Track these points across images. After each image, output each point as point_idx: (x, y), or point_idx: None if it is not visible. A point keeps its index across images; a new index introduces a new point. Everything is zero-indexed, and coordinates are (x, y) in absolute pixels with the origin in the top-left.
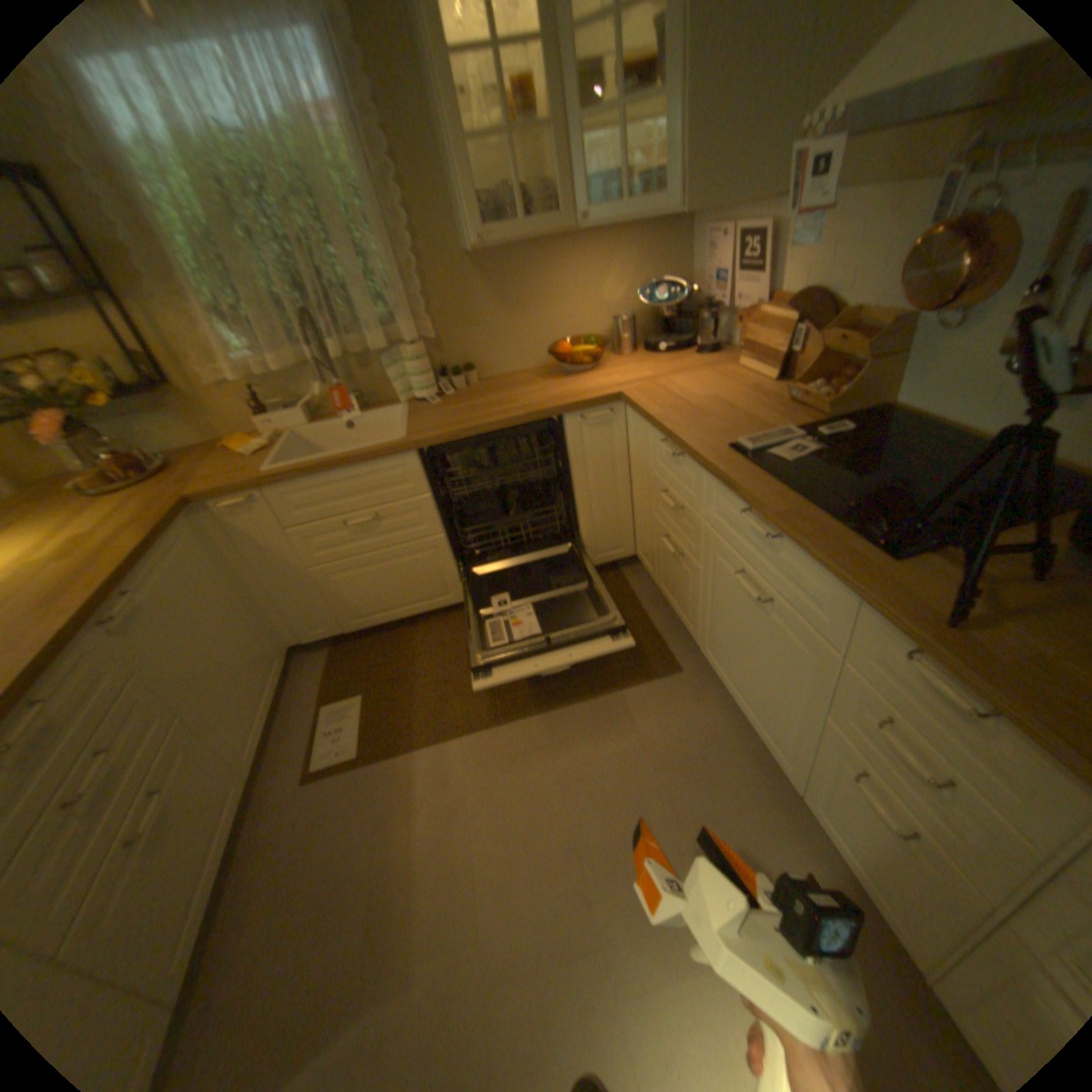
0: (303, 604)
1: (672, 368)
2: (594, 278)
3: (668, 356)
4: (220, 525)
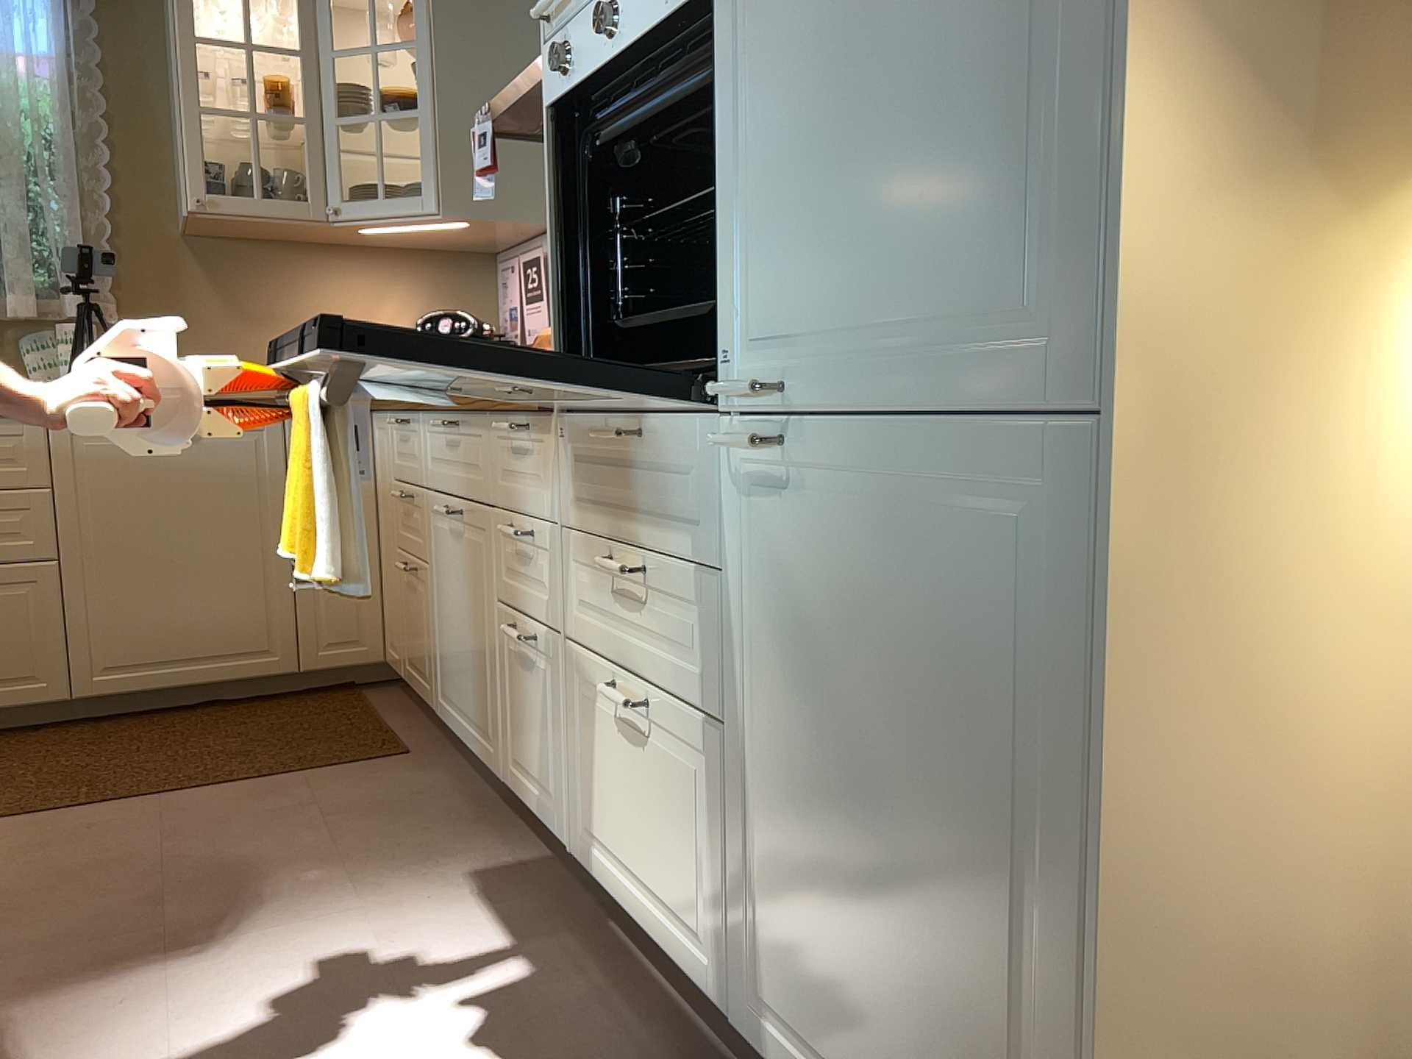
0: None
1: None
2: (362, 302)
3: None
4: None
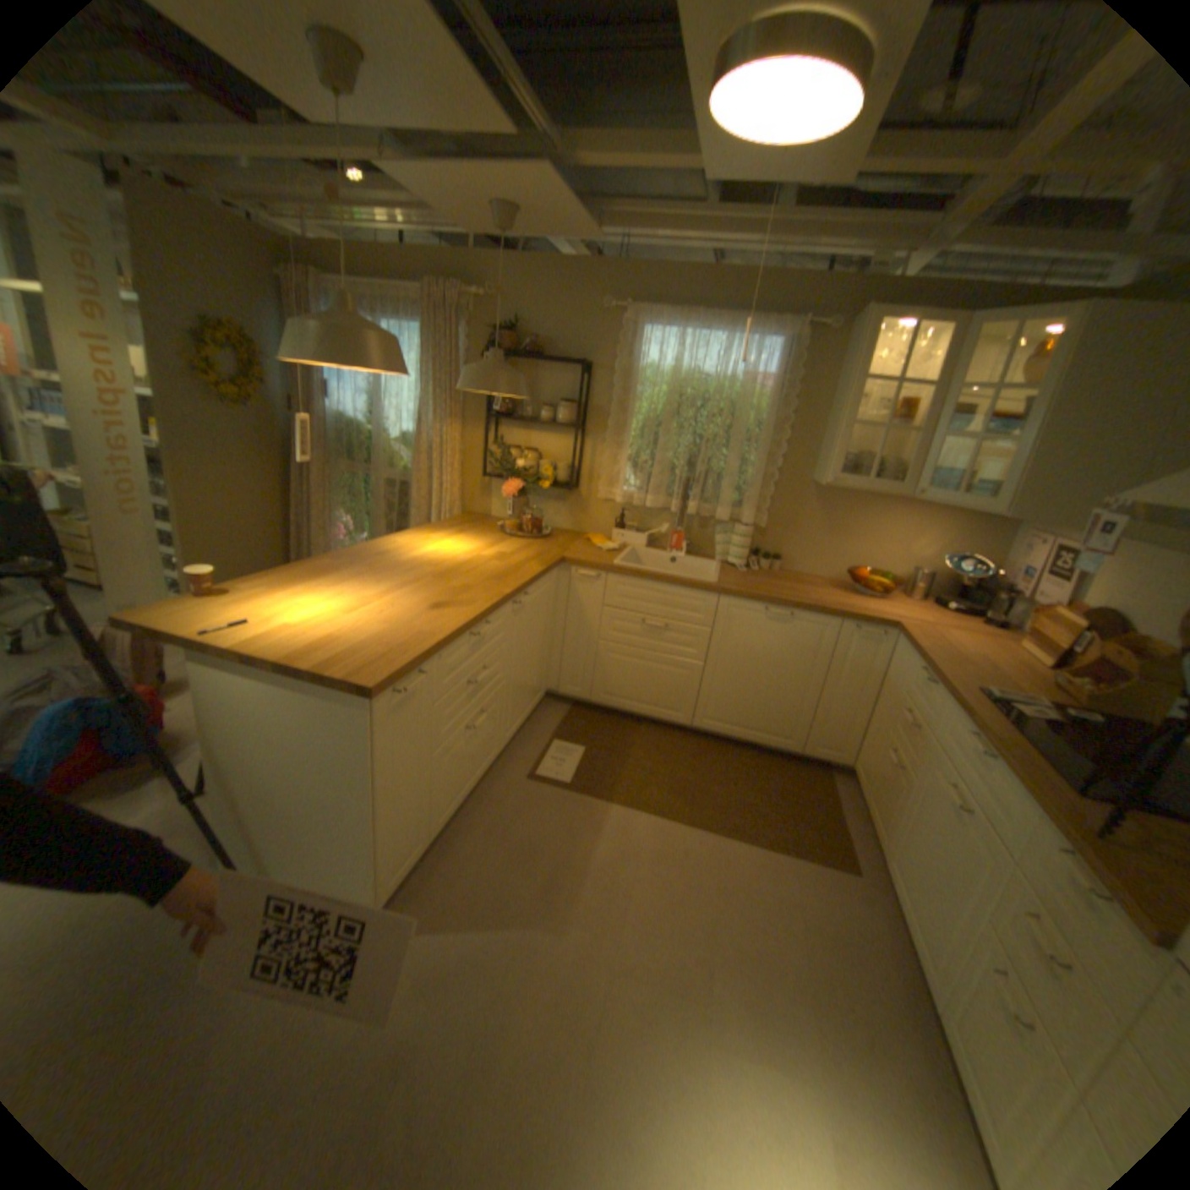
0: (579, 663)
1: (955, 624)
2: (911, 532)
3: (956, 615)
4: (567, 584)
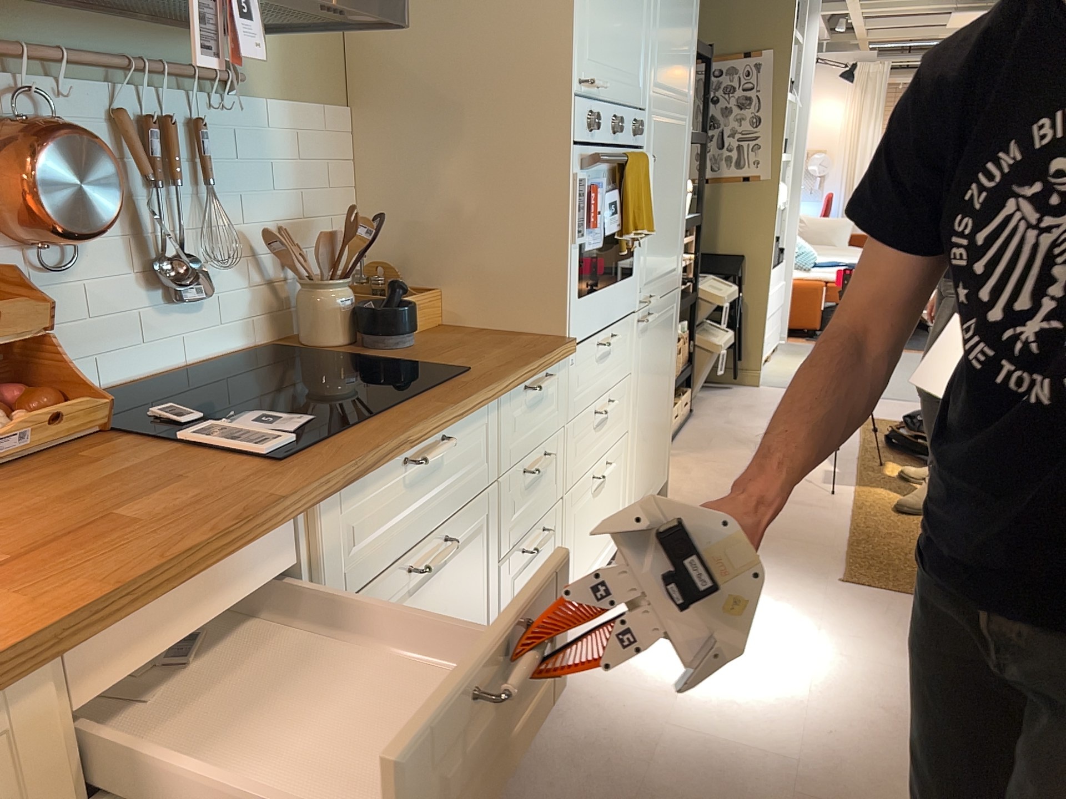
0: None
1: None
2: None
3: None
4: None
